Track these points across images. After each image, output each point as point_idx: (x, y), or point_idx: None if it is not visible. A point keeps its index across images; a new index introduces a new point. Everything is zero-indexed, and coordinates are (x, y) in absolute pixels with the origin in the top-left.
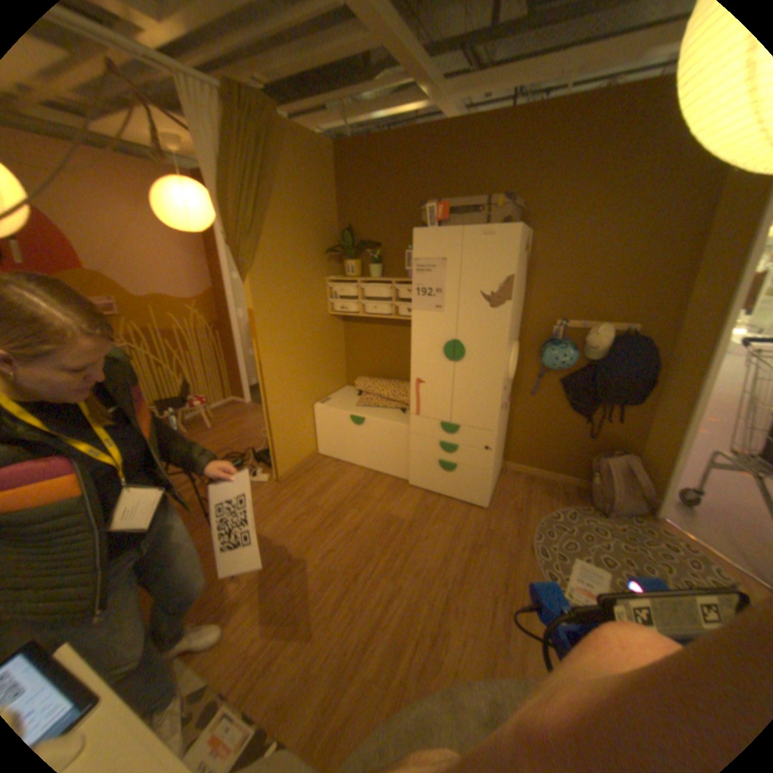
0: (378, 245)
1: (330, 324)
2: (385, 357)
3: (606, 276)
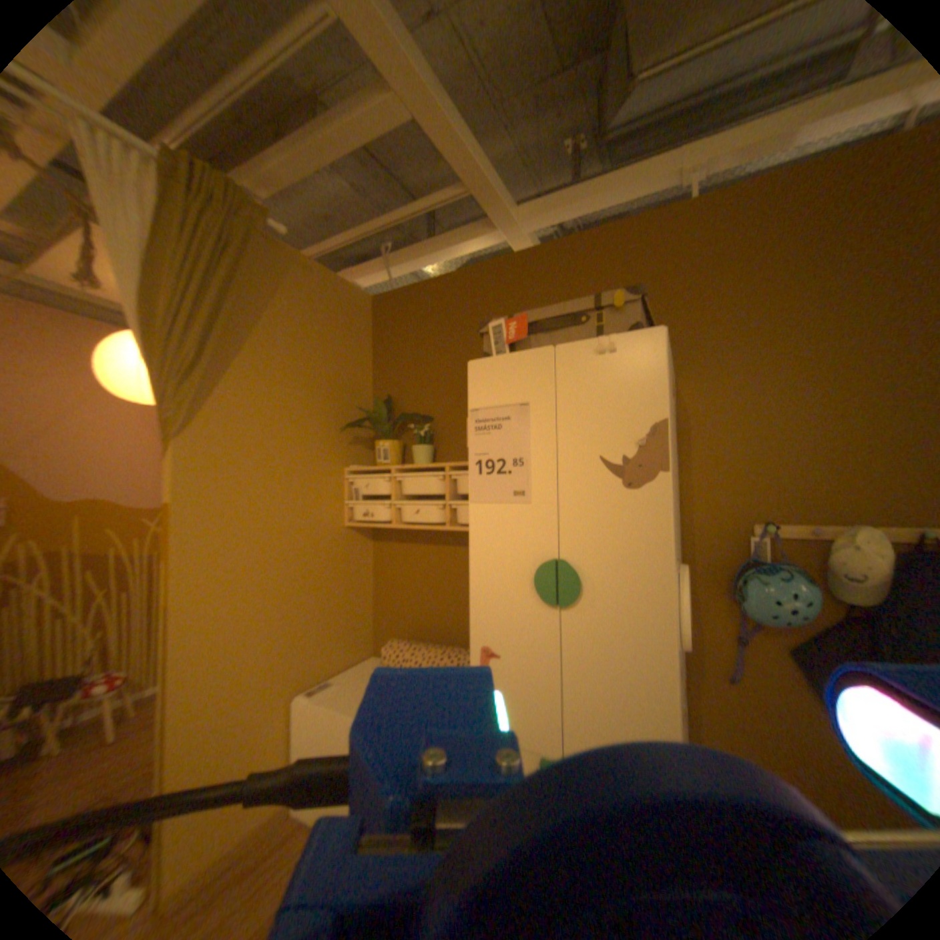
0: (428, 417)
1: (344, 541)
2: (437, 600)
3: (834, 440)
